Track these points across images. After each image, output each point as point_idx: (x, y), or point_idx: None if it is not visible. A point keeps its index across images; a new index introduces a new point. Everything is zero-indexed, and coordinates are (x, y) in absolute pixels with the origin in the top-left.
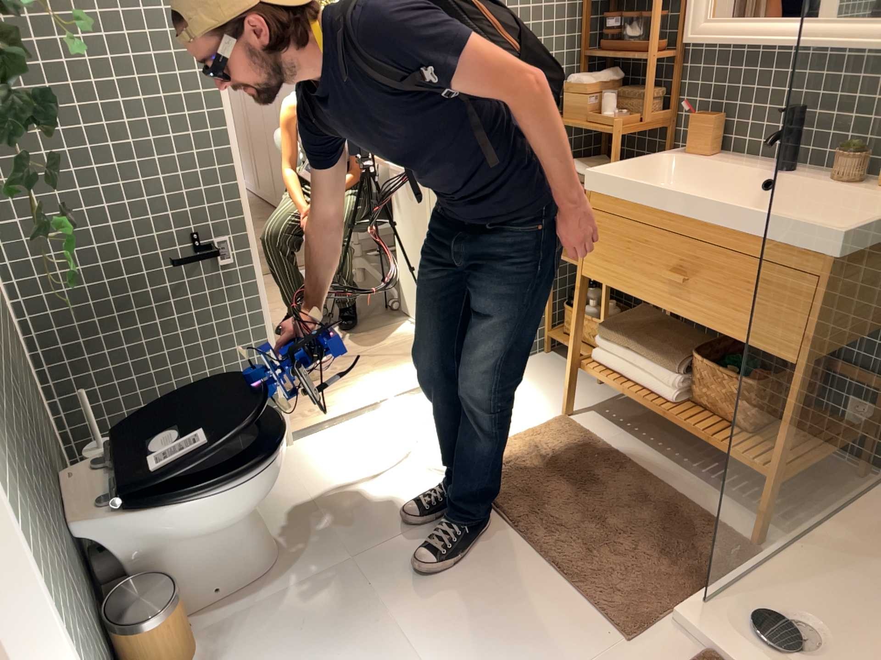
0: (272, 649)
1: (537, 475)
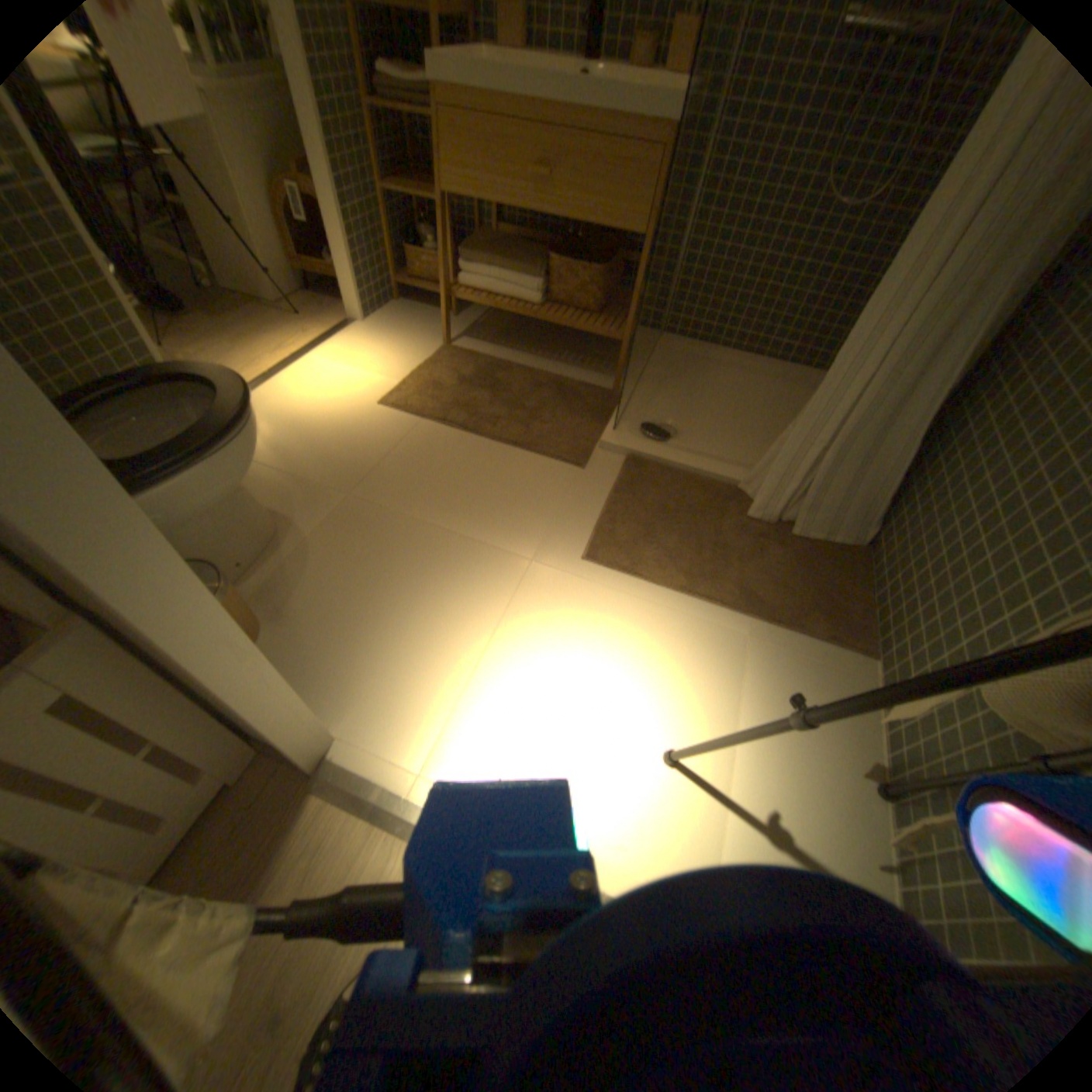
0: (321, 579)
1: (452, 389)
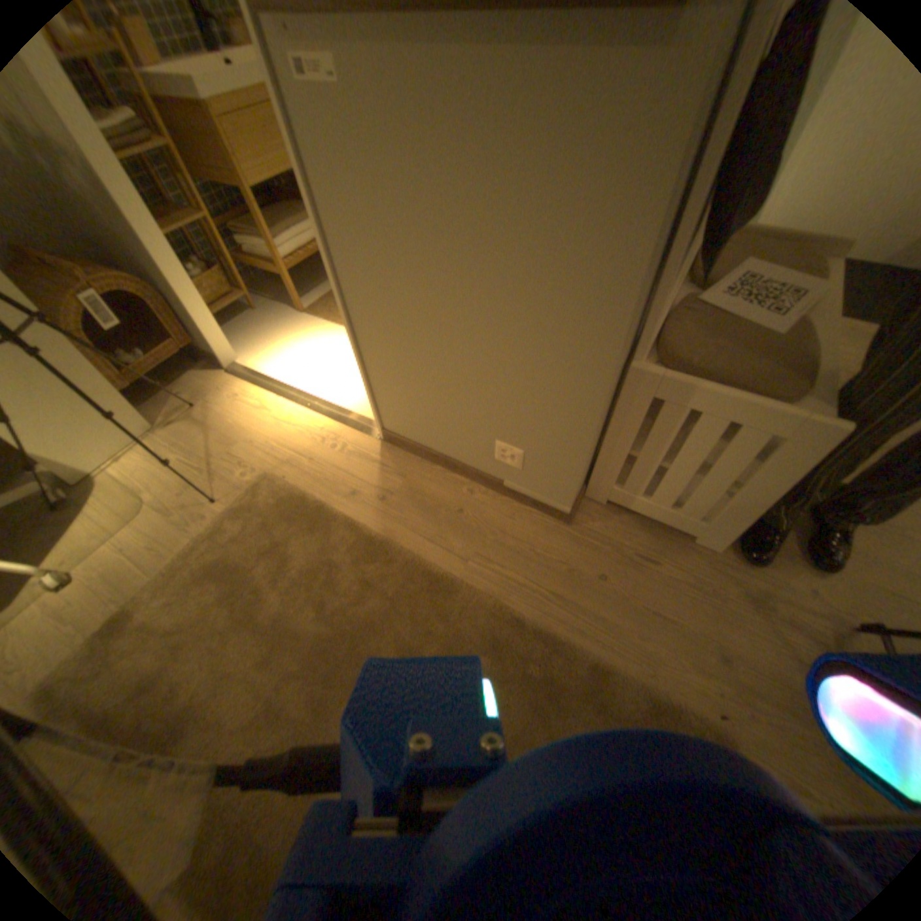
0: None
1: None
